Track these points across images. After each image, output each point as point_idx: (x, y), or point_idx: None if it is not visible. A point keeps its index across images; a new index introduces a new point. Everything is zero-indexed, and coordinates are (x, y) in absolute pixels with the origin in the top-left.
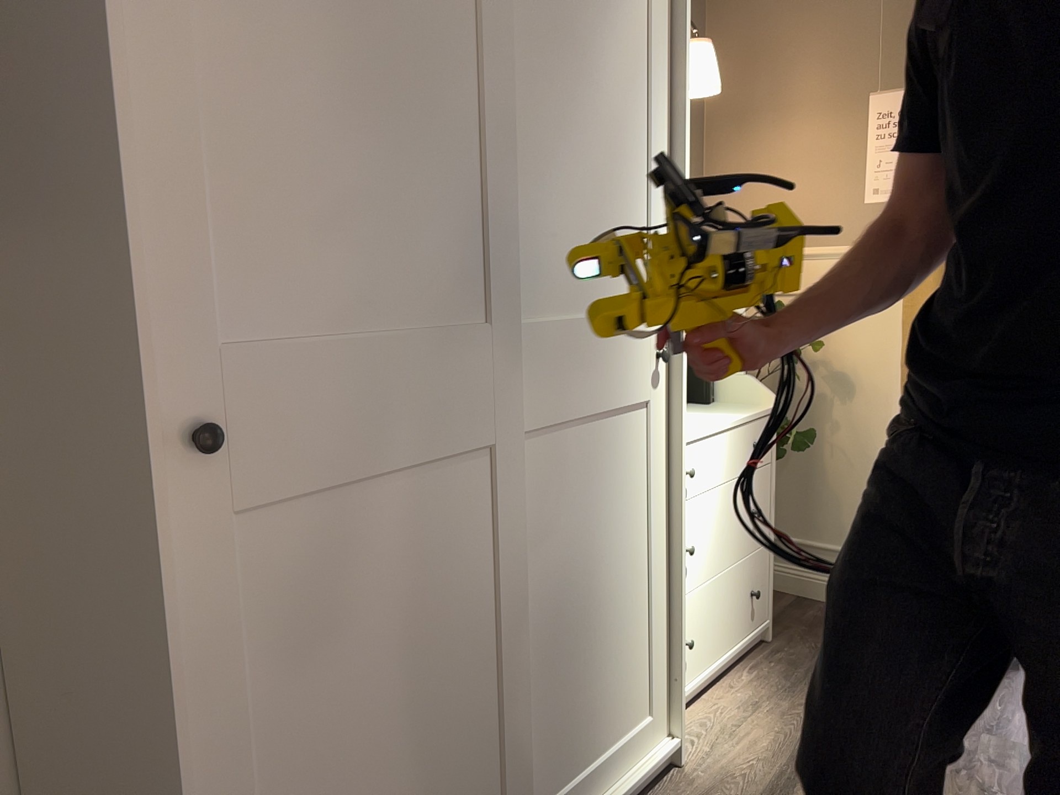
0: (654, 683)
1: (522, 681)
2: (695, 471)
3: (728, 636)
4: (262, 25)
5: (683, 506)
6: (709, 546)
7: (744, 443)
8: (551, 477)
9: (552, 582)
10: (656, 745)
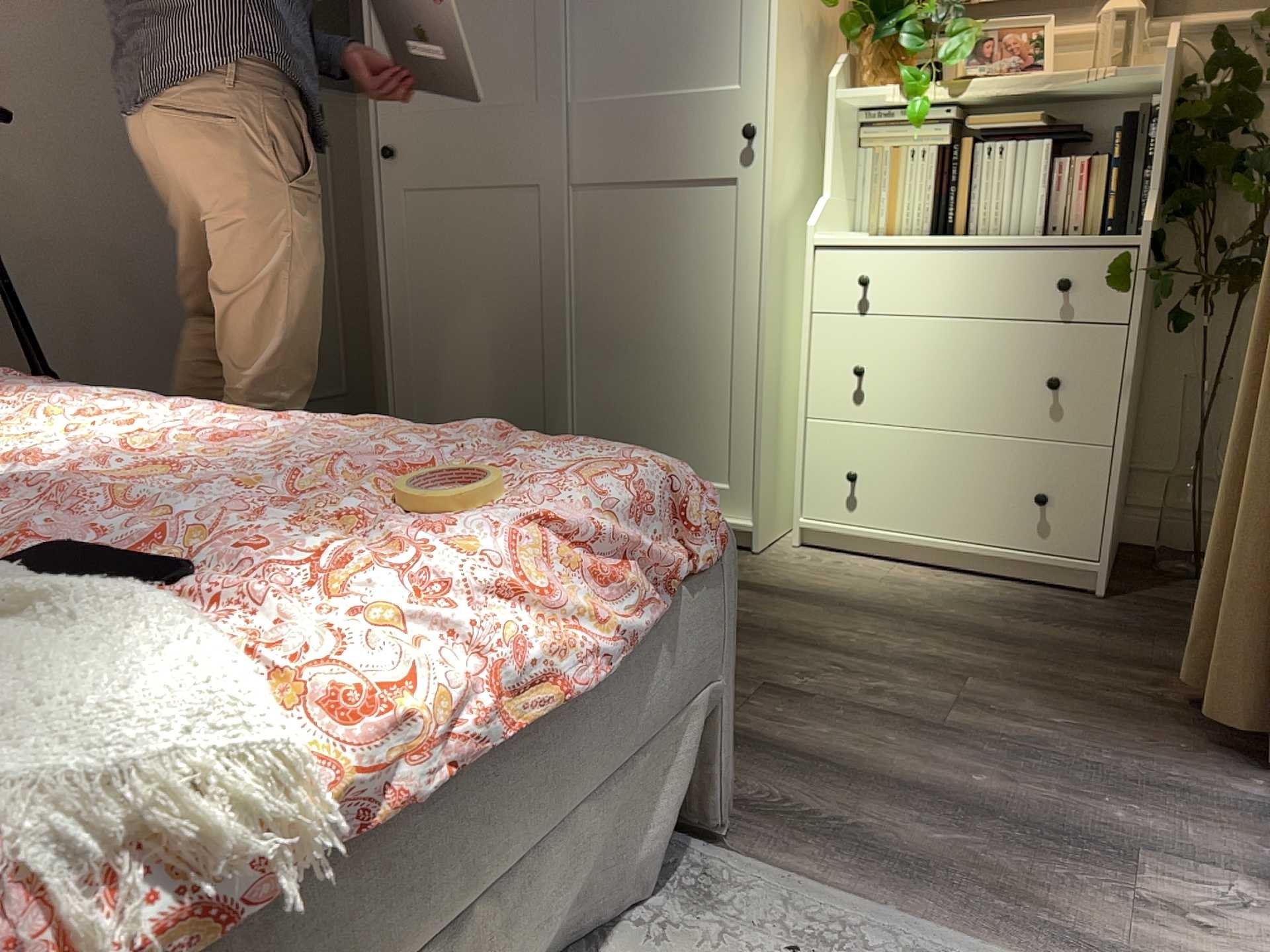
0: (736, 457)
1: (573, 362)
2: (865, 278)
3: (962, 521)
4: None
5: (765, 292)
6: (913, 385)
7: (1023, 273)
8: (608, 224)
9: (609, 305)
10: (734, 516)
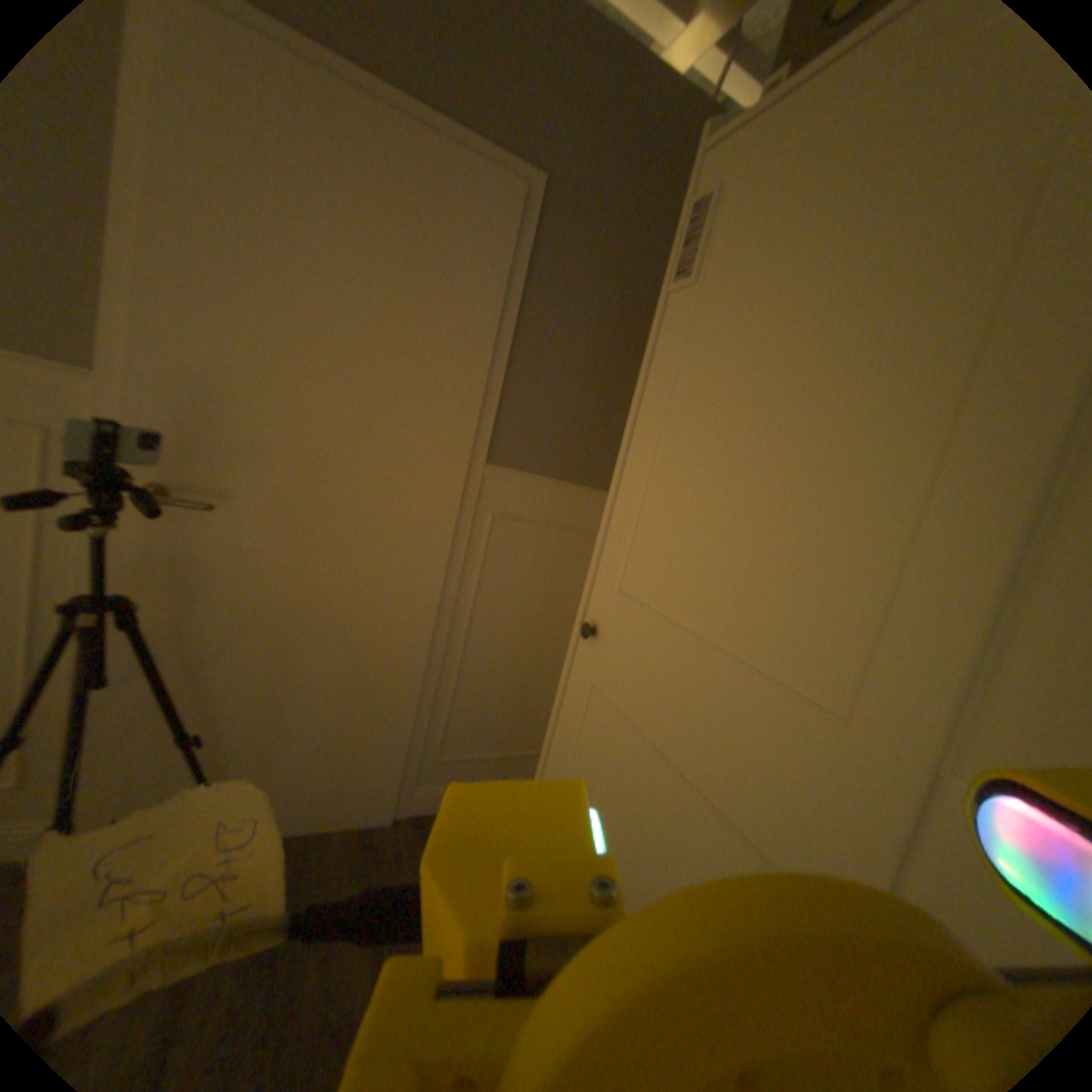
0: None
1: None
2: None
3: None
4: (696, 401)
5: None
6: None
7: None
8: None
9: None
10: None
